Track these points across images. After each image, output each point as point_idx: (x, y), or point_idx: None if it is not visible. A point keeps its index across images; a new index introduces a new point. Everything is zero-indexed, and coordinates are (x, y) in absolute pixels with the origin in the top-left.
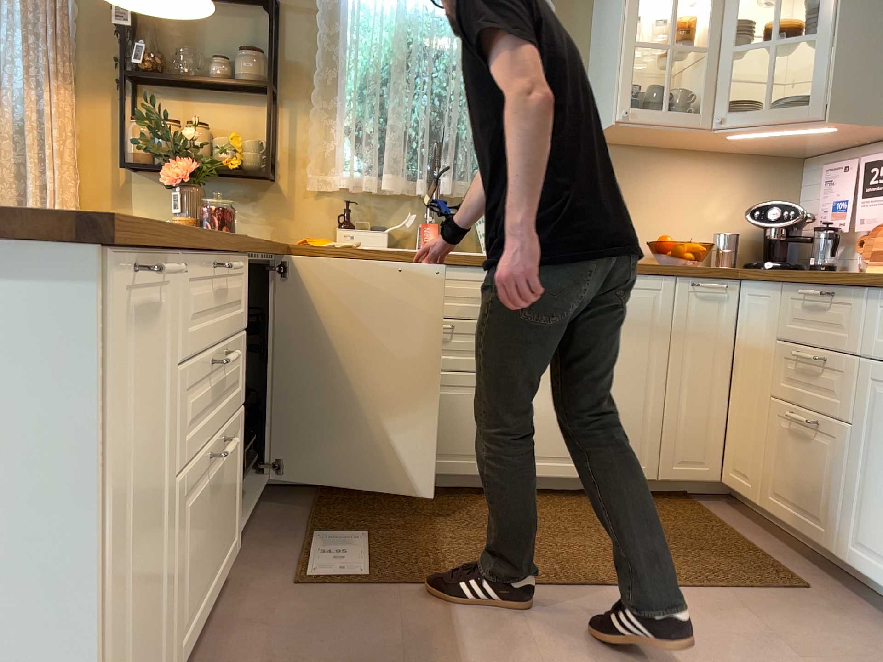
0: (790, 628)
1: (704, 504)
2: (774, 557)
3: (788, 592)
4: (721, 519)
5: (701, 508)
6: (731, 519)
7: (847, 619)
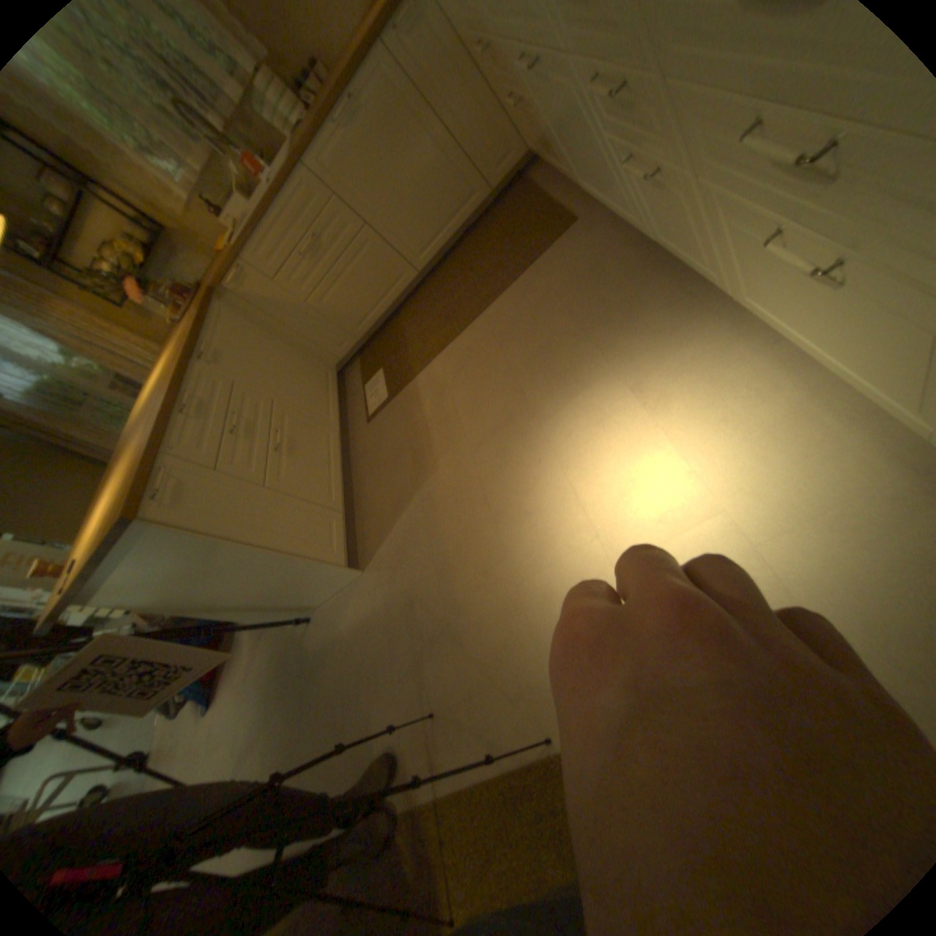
0: (560, 269)
1: (531, 172)
2: (564, 198)
3: (565, 233)
4: (538, 183)
5: (528, 181)
6: (545, 175)
7: (593, 229)
